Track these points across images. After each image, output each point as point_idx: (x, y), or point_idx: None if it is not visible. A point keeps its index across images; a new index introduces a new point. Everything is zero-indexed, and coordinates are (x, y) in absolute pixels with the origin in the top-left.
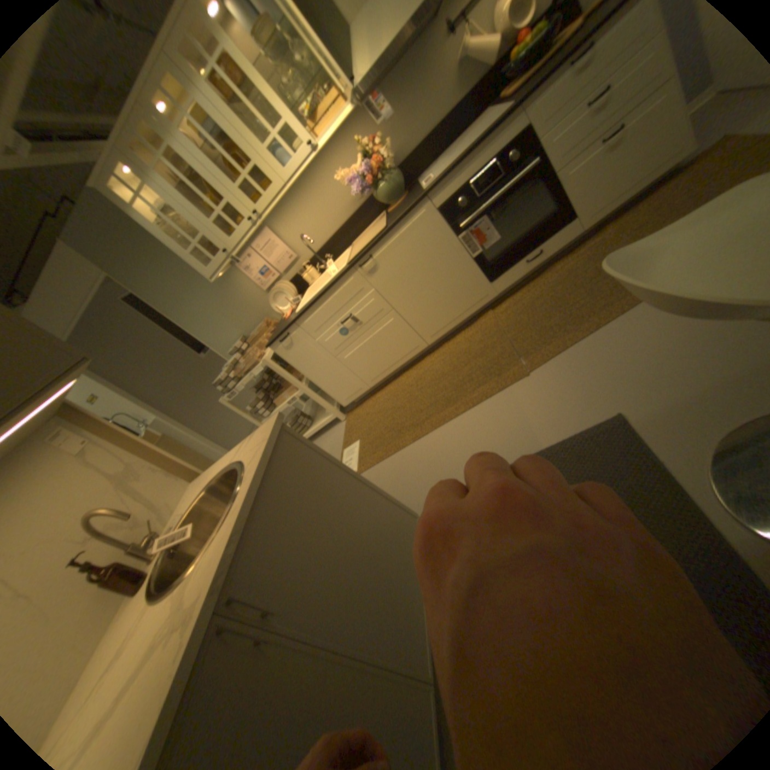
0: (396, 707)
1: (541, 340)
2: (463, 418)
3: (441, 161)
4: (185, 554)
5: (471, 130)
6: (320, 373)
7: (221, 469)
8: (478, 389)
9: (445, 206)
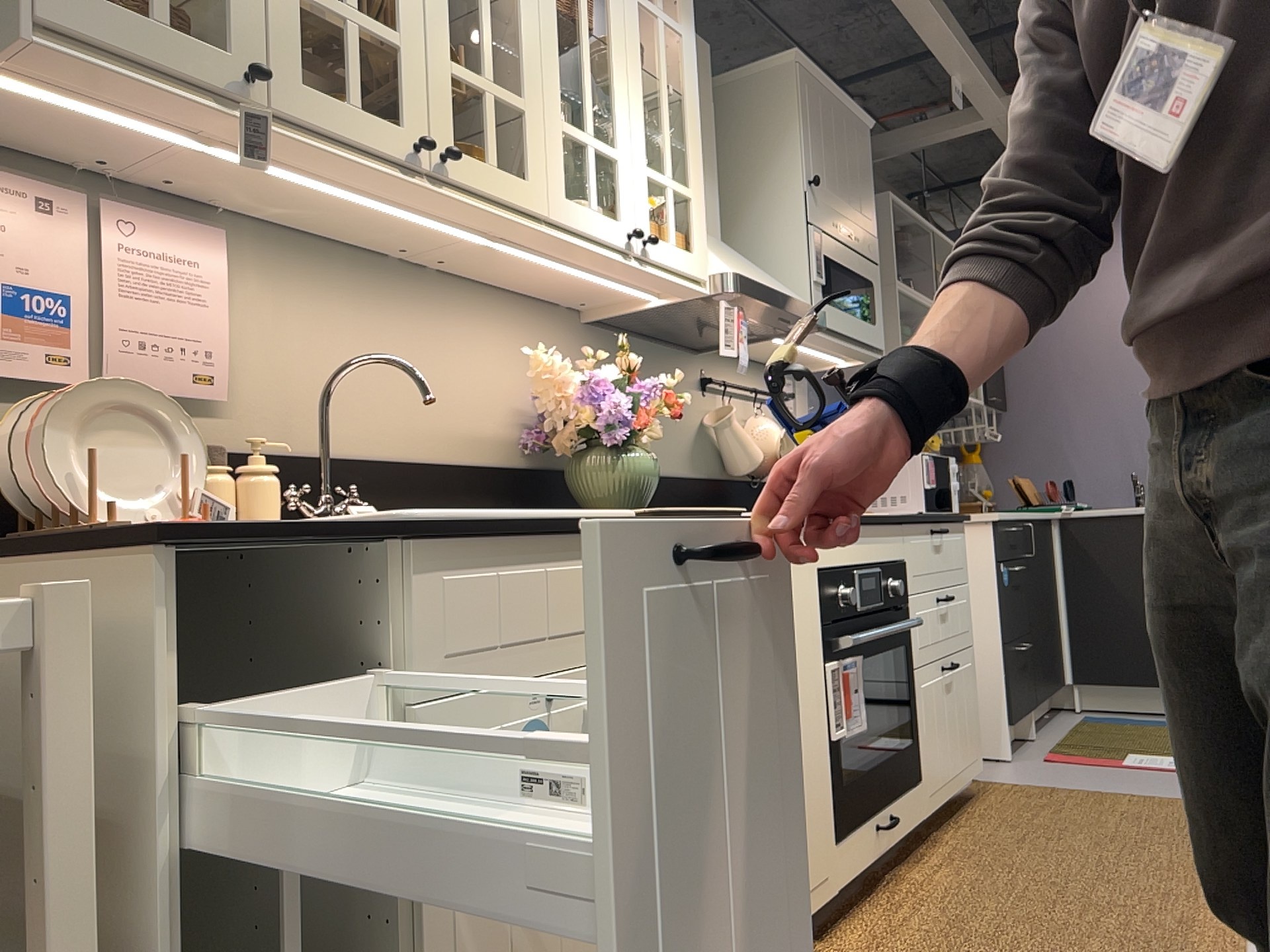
0: None
1: None
2: None
3: None
4: None
5: None
6: None
7: None
8: None
9: (826, 580)
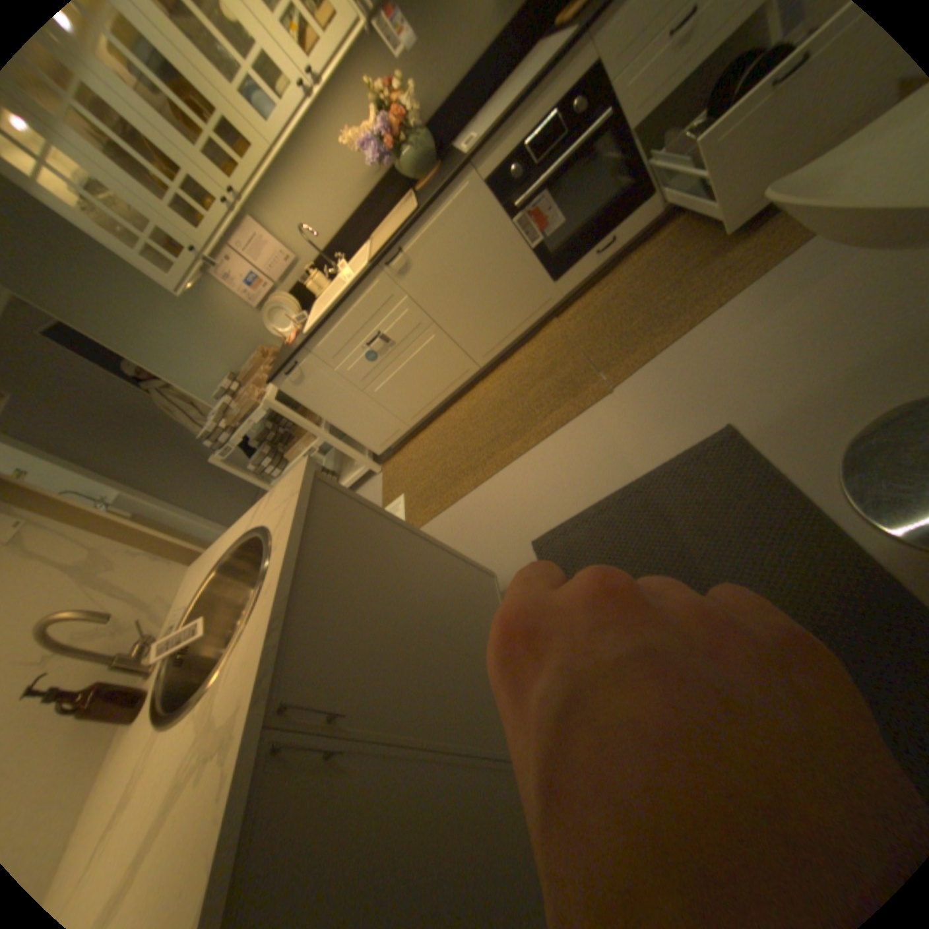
0: (505, 800)
1: (623, 348)
2: (535, 452)
3: (480, 119)
4: (197, 661)
5: (517, 74)
6: (343, 415)
7: (233, 542)
8: (550, 415)
9: (494, 178)
